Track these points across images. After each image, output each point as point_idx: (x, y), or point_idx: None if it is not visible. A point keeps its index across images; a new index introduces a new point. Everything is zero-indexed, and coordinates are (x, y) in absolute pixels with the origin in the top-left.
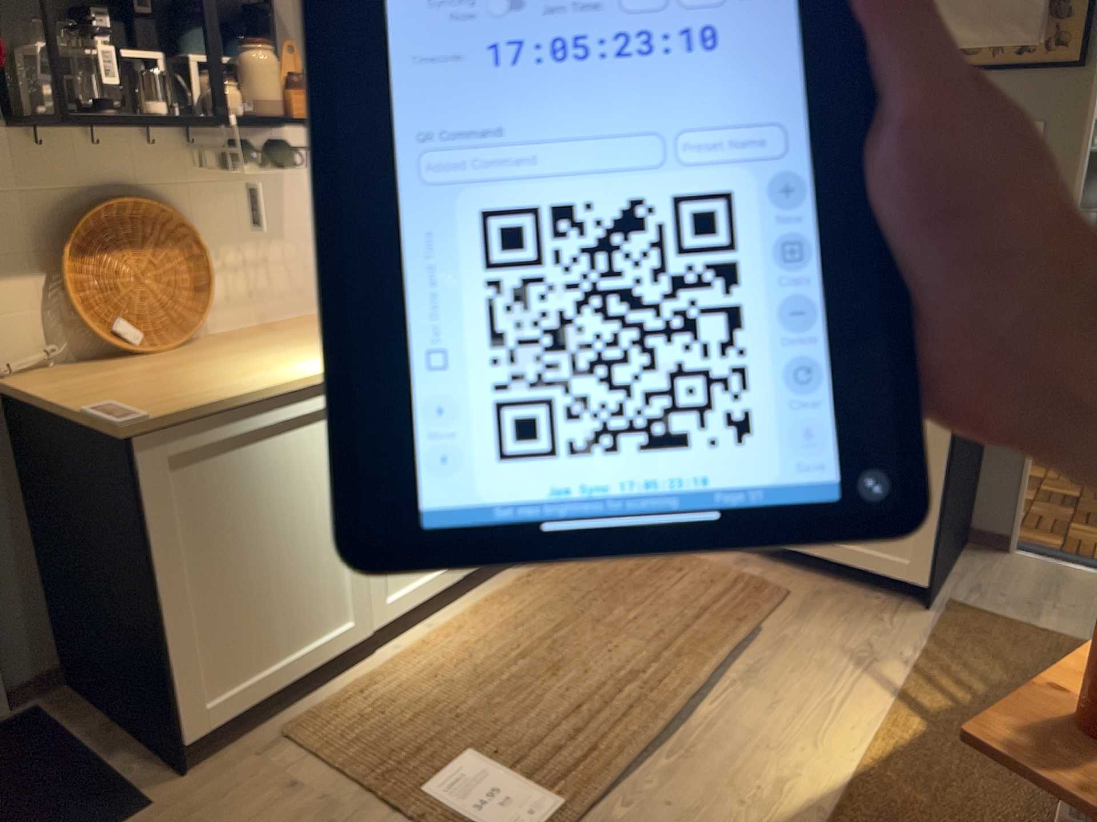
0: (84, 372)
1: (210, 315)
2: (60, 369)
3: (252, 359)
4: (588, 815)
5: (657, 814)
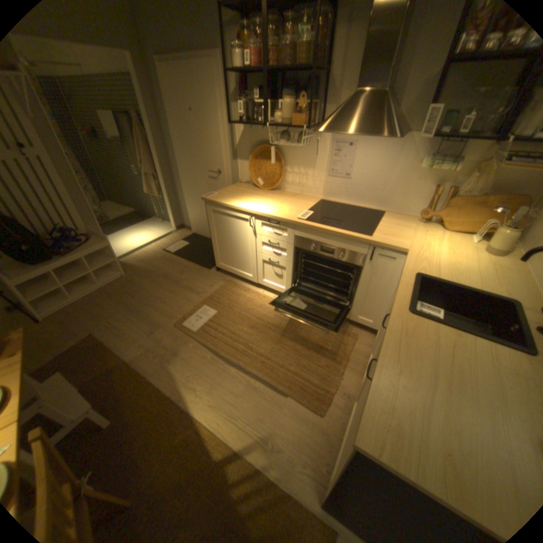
0: (245, 187)
1: (286, 185)
2: (246, 184)
3: (258, 199)
4: (192, 338)
5: (189, 353)
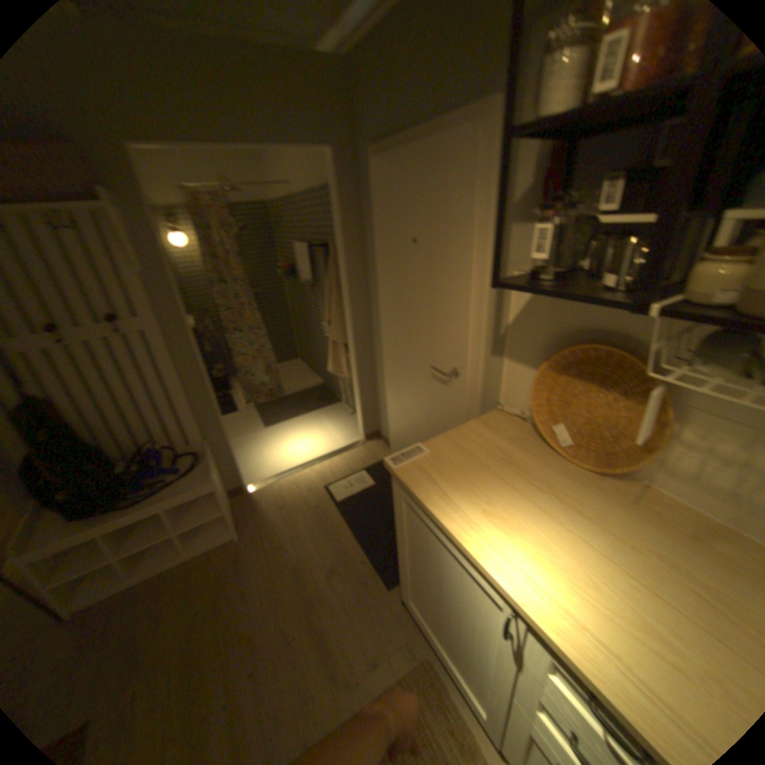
0: (513, 433)
1: (665, 473)
2: (519, 423)
3: (551, 519)
4: None
5: None
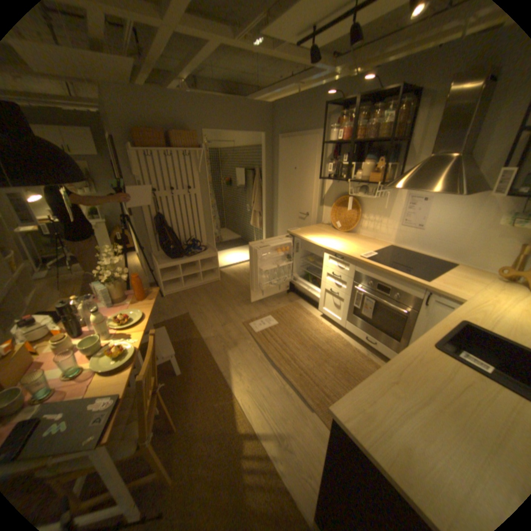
0: (325, 227)
1: (361, 229)
2: (327, 225)
3: (332, 237)
4: (251, 337)
5: (246, 347)
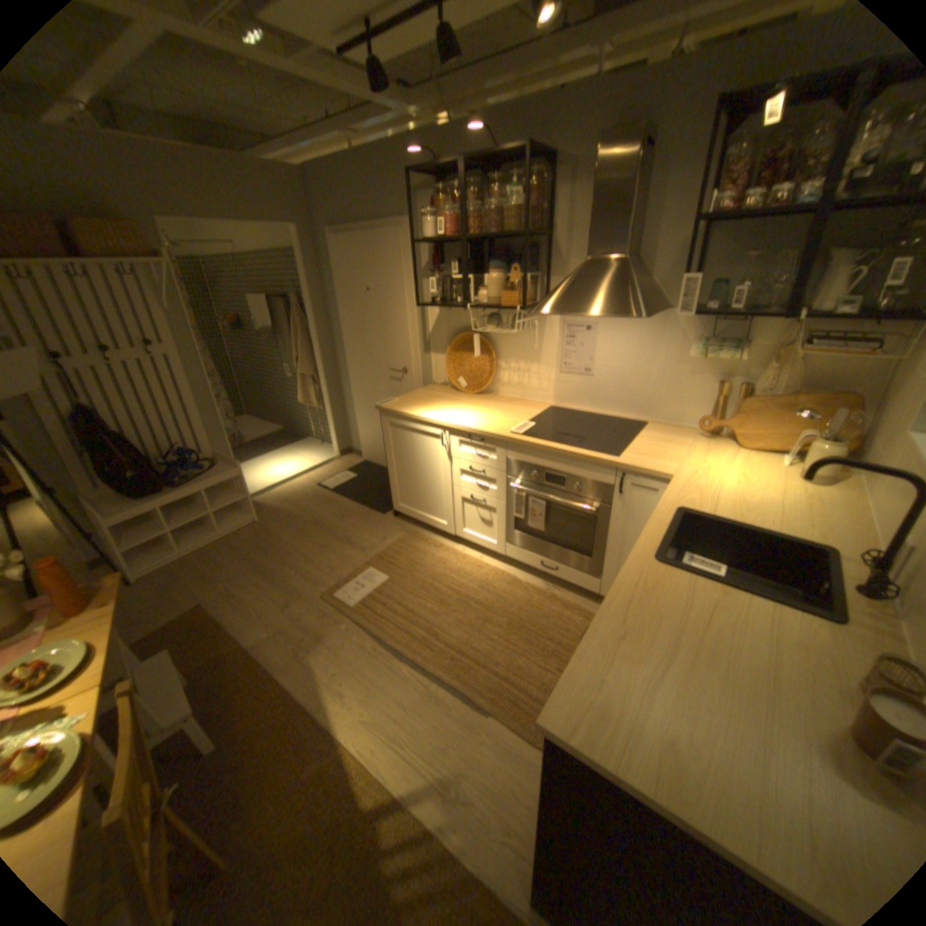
0: (440, 391)
1: (500, 387)
2: (443, 387)
3: (456, 407)
4: (346, 616)
5: (339, 640)
